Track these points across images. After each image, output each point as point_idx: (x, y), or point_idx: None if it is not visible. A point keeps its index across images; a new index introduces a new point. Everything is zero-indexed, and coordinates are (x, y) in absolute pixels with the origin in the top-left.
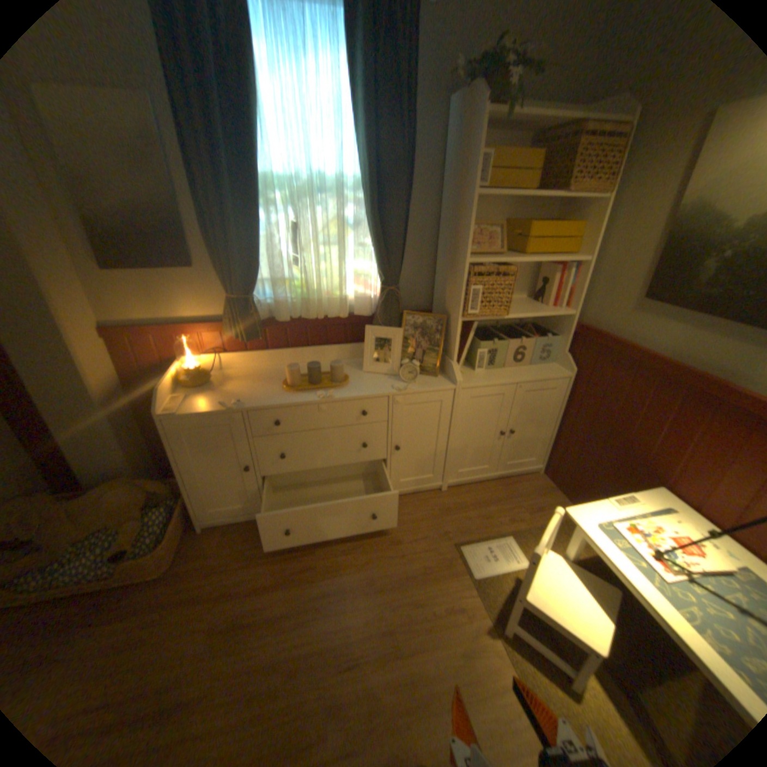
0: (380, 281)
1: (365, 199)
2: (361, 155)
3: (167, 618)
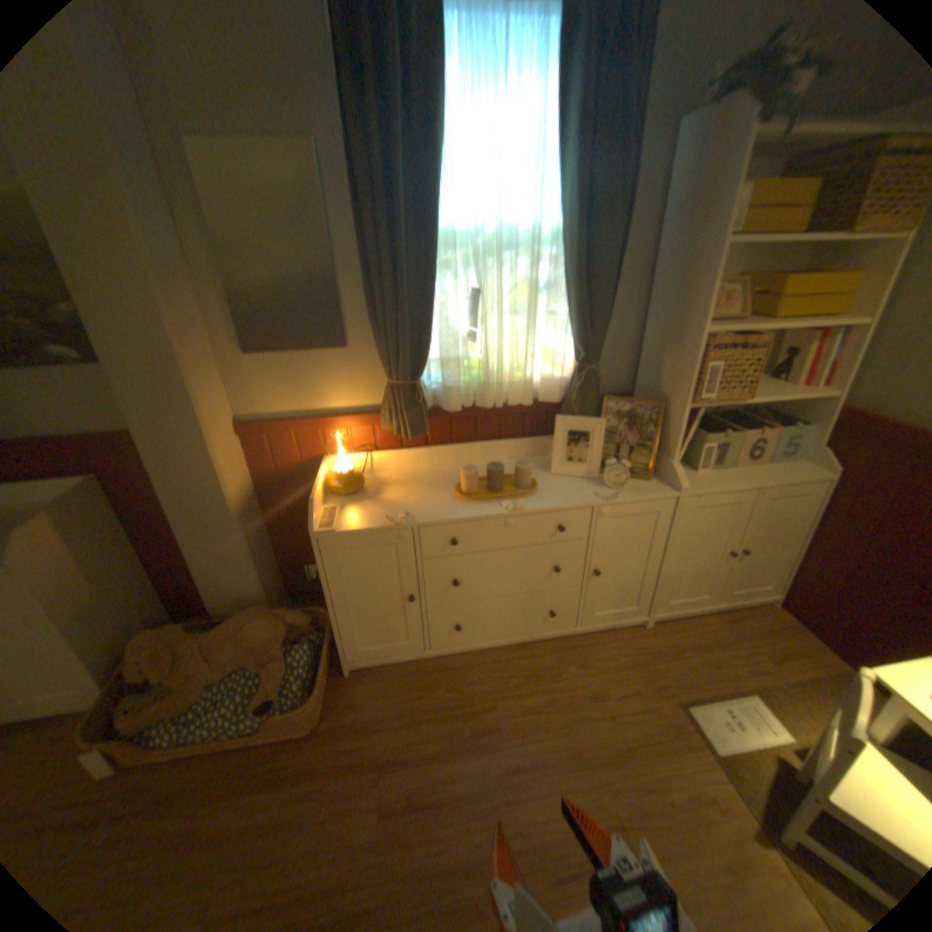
0: (574, 358)
1: (568, 256)
2: (562, 200)
3: (326, 790)
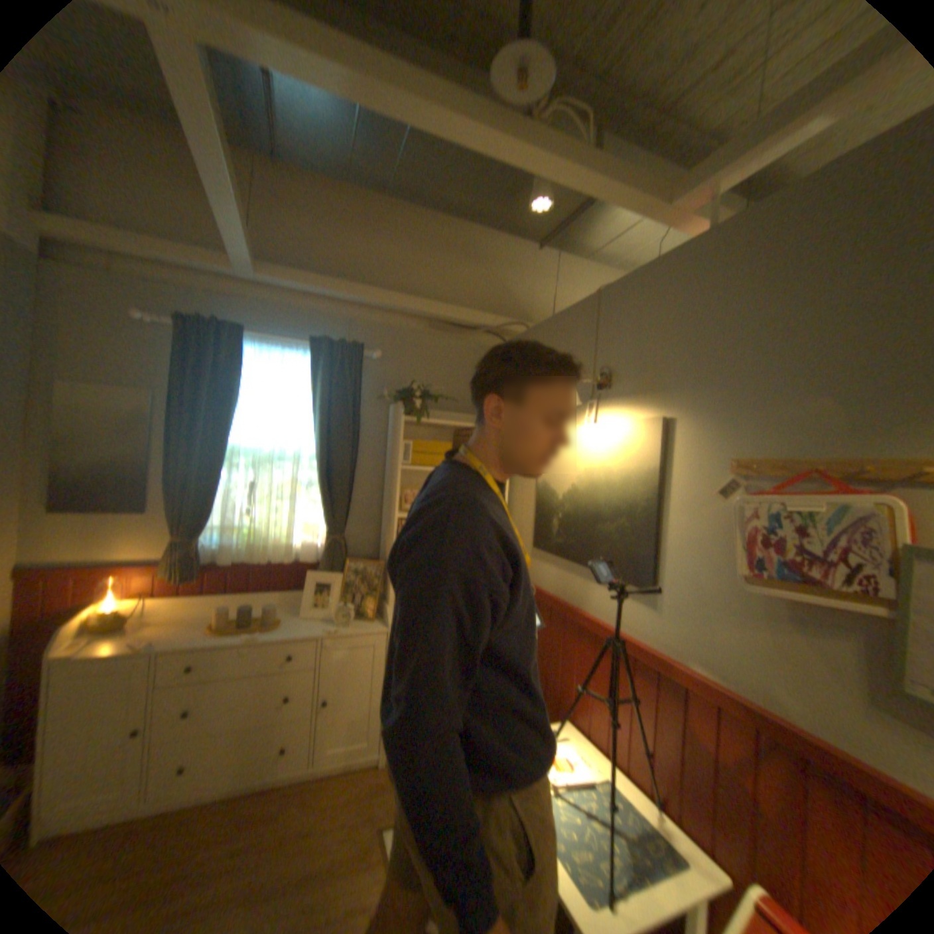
0: (326, 531)
1: (317, 467)
2: (318, 437)
3: None
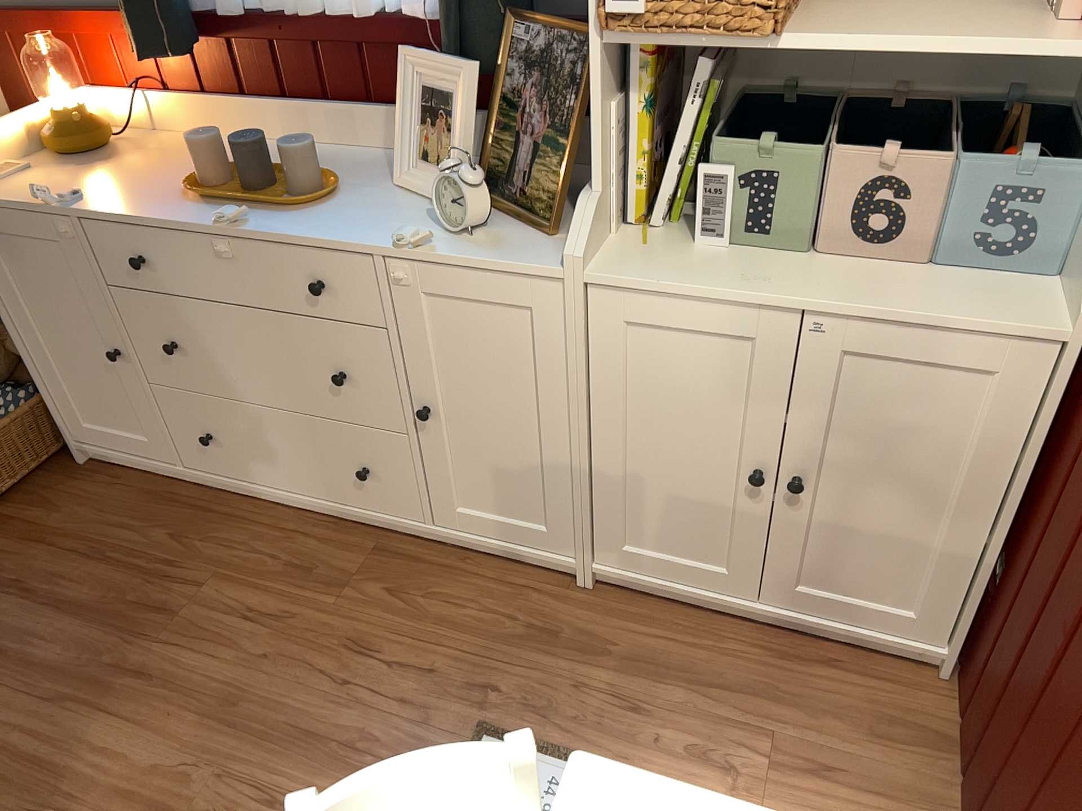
0: None
1: None
2: None
3: None
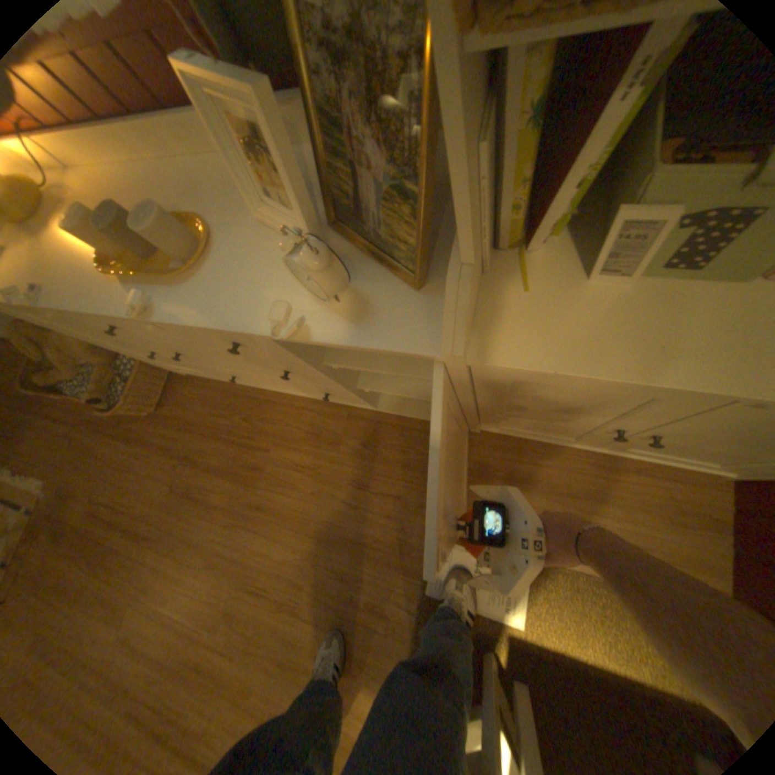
0: None
1: None
2: None
3: (149, 459)
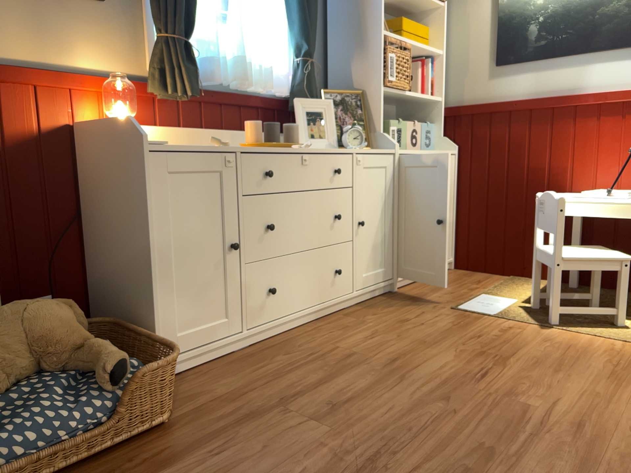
0: (296, 55)
1: None
2: None
3: (237, 437)
